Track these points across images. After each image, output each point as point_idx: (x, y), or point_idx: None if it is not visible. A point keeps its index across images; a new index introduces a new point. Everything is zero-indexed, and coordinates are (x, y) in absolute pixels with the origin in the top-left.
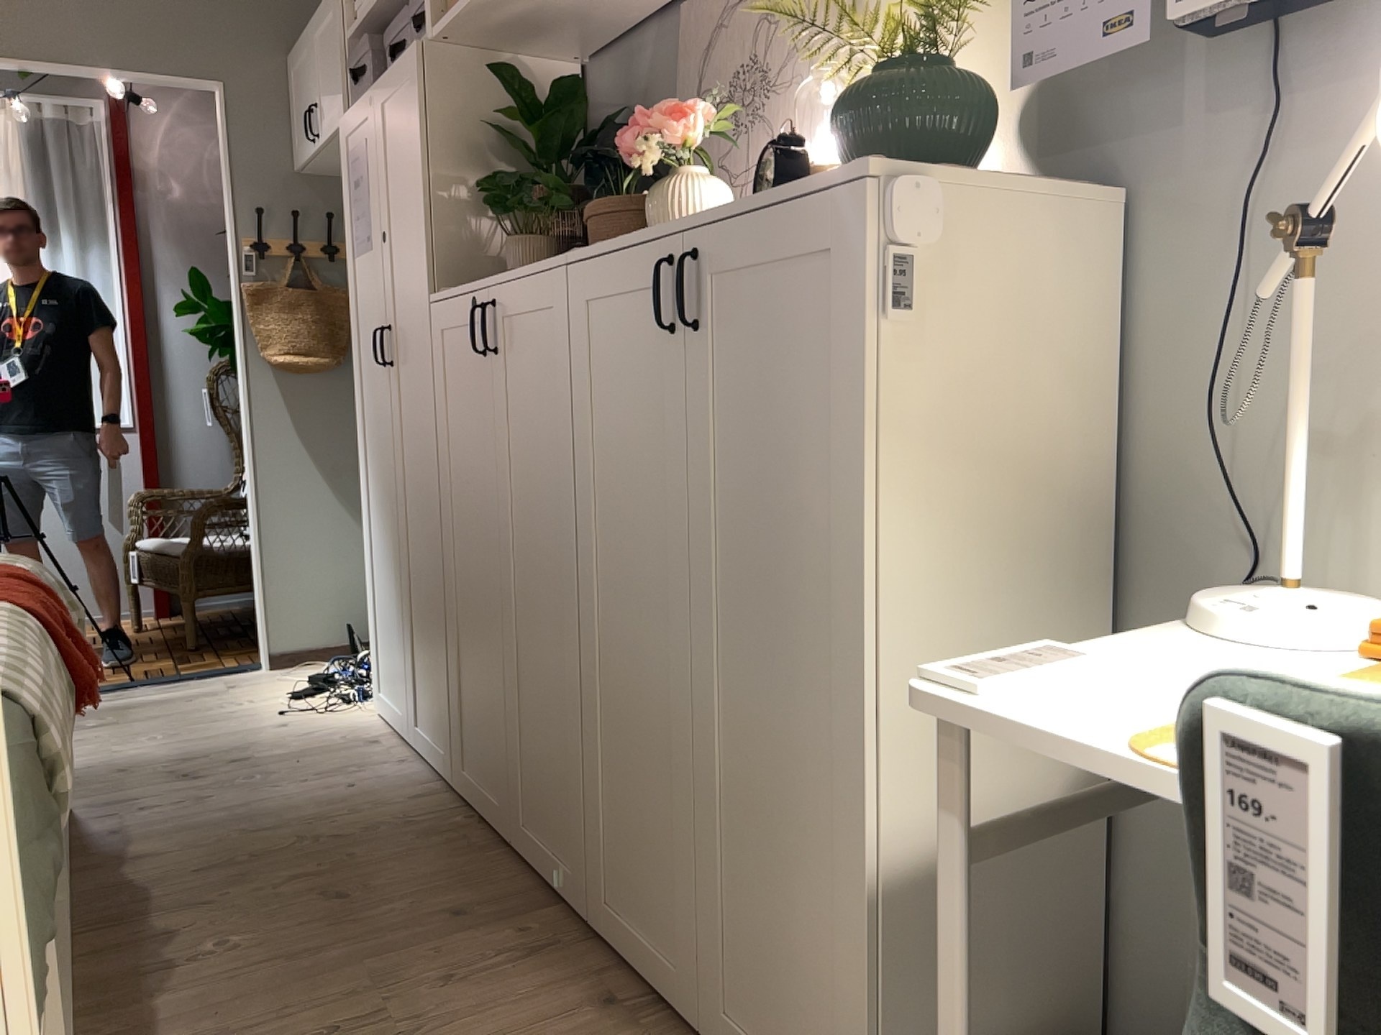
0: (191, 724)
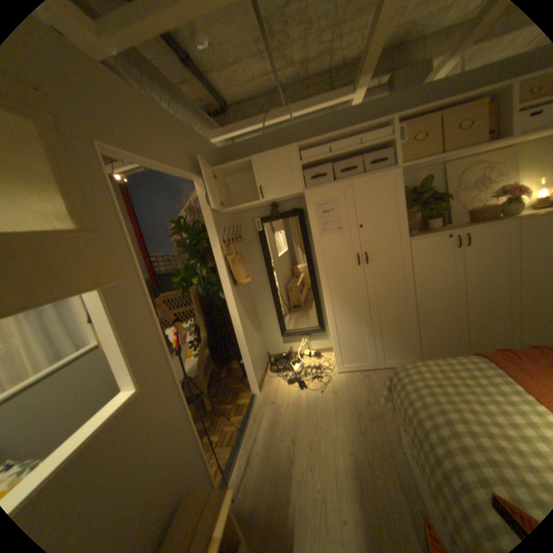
0: (314, 414)
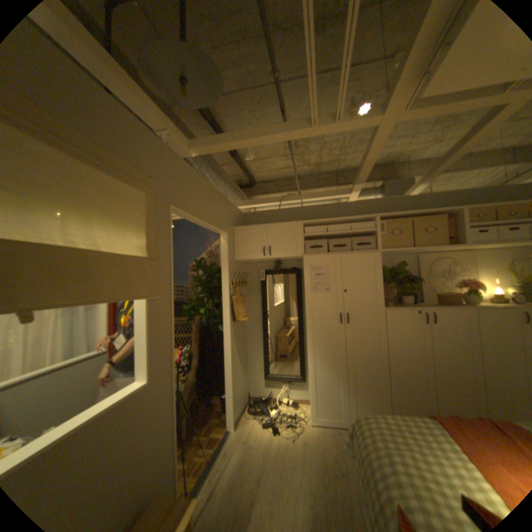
0: (282, 462)
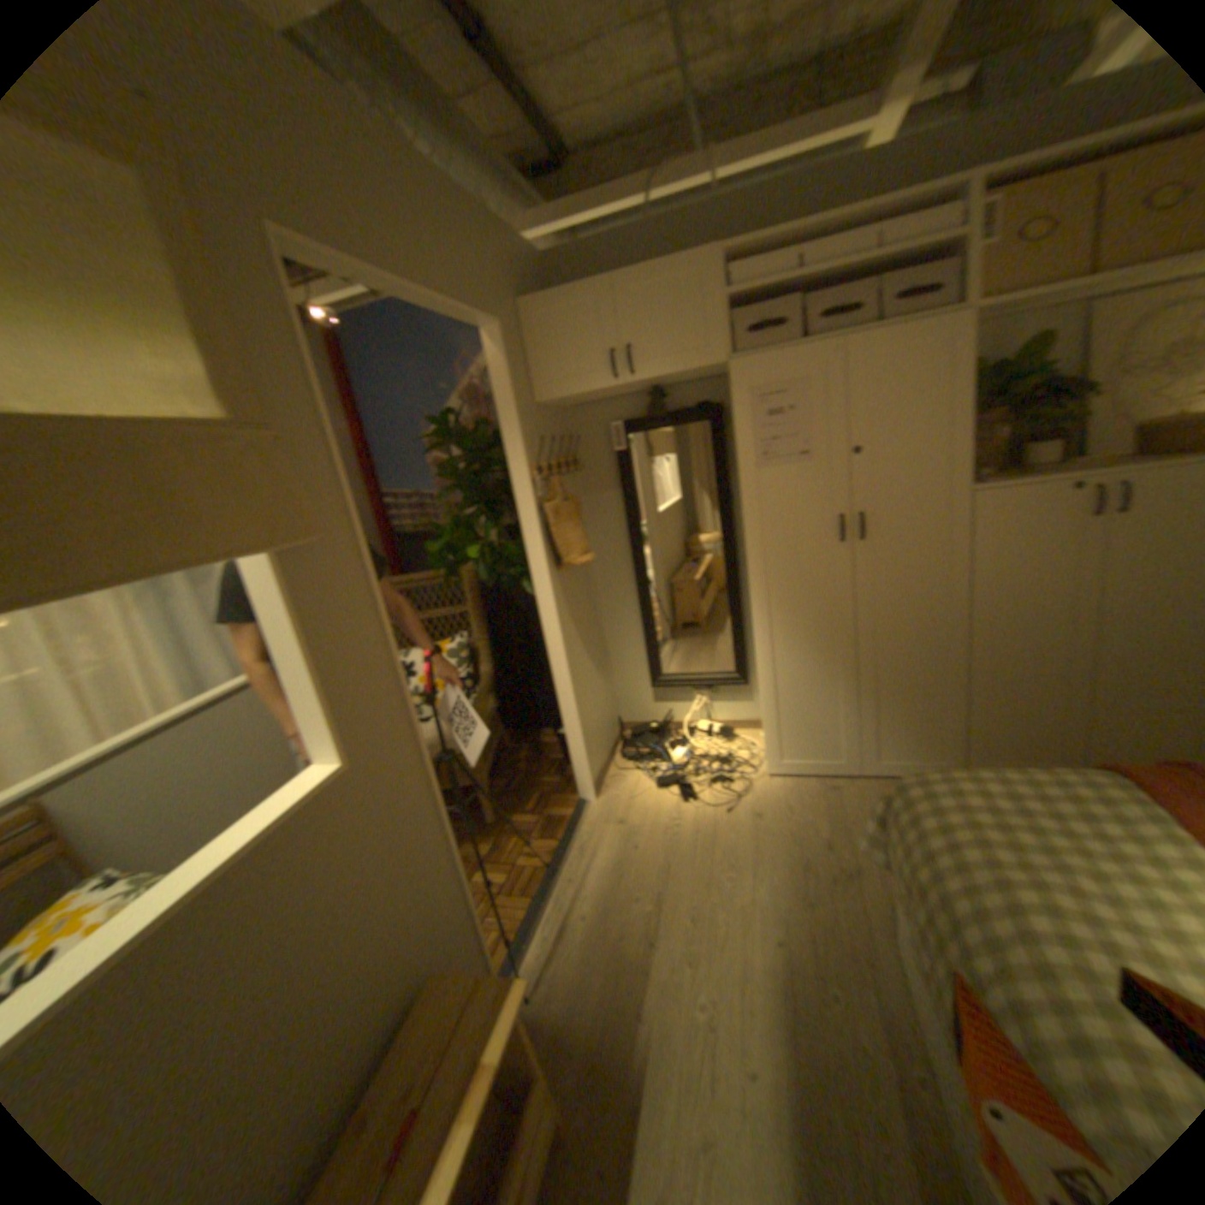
0: (710, 857)
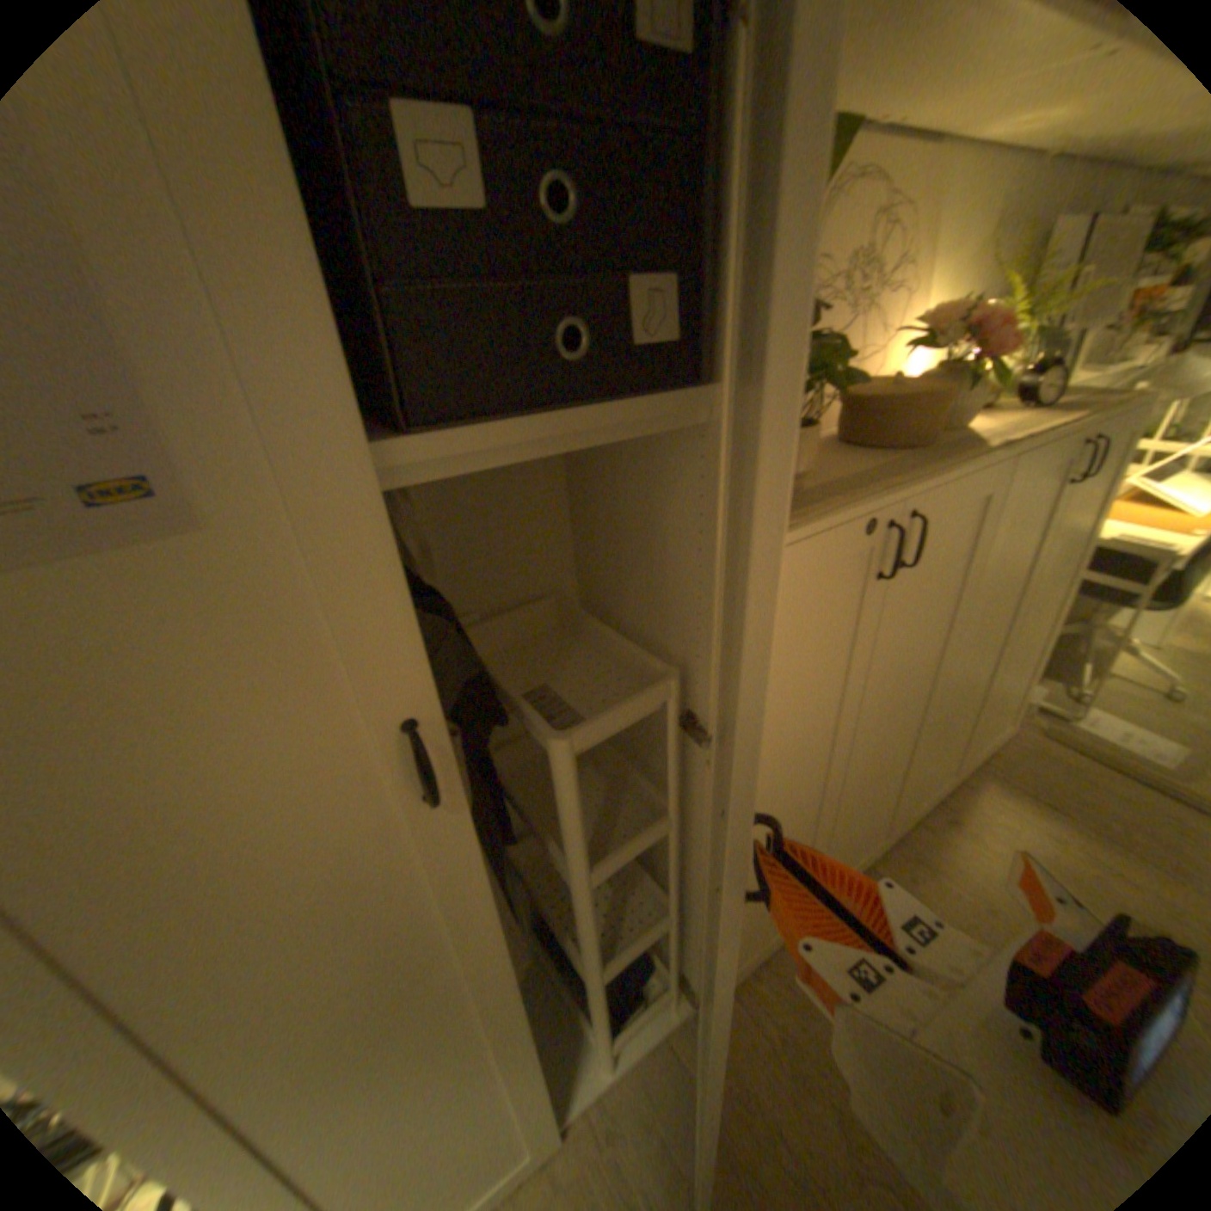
0: None
